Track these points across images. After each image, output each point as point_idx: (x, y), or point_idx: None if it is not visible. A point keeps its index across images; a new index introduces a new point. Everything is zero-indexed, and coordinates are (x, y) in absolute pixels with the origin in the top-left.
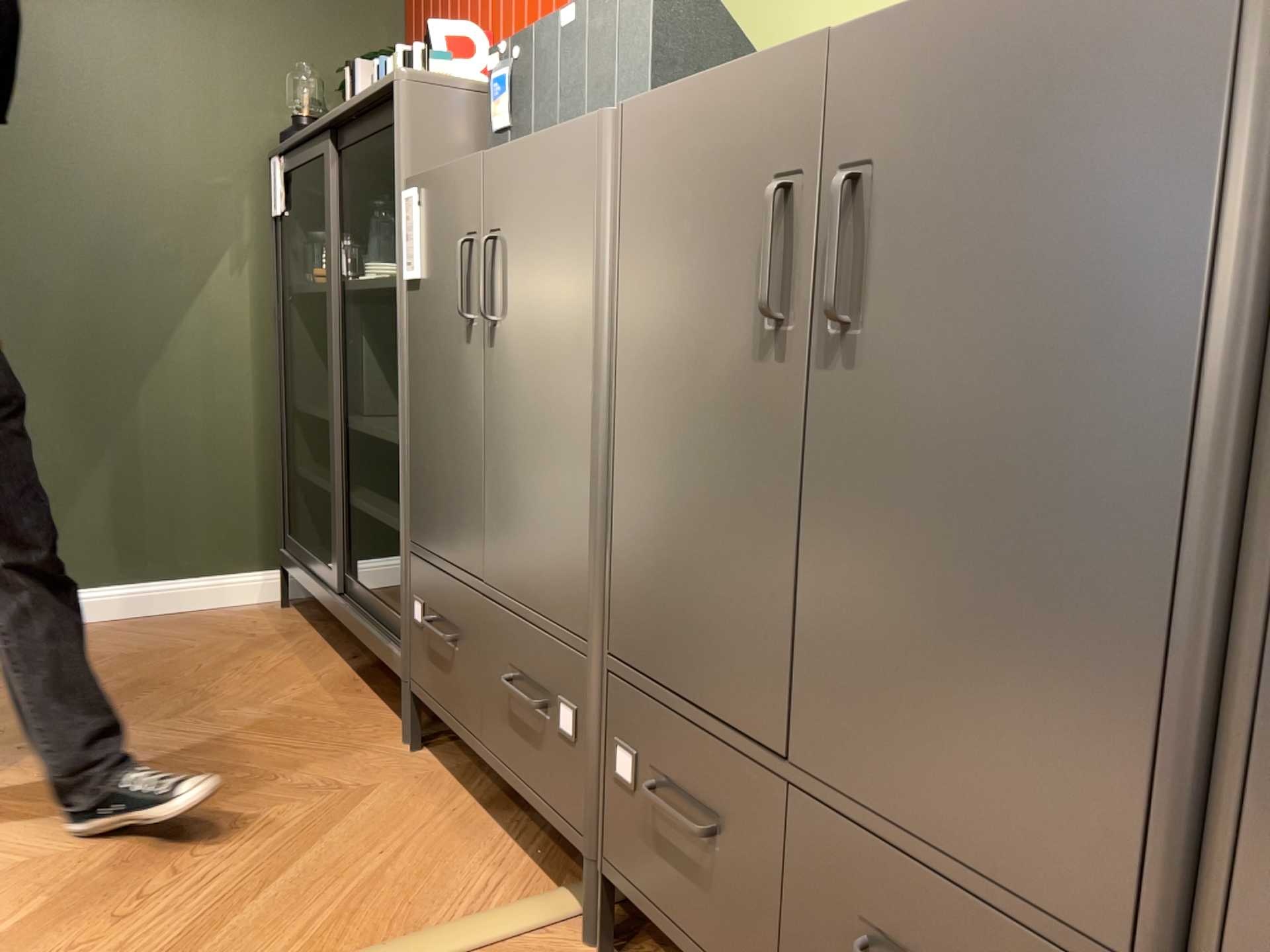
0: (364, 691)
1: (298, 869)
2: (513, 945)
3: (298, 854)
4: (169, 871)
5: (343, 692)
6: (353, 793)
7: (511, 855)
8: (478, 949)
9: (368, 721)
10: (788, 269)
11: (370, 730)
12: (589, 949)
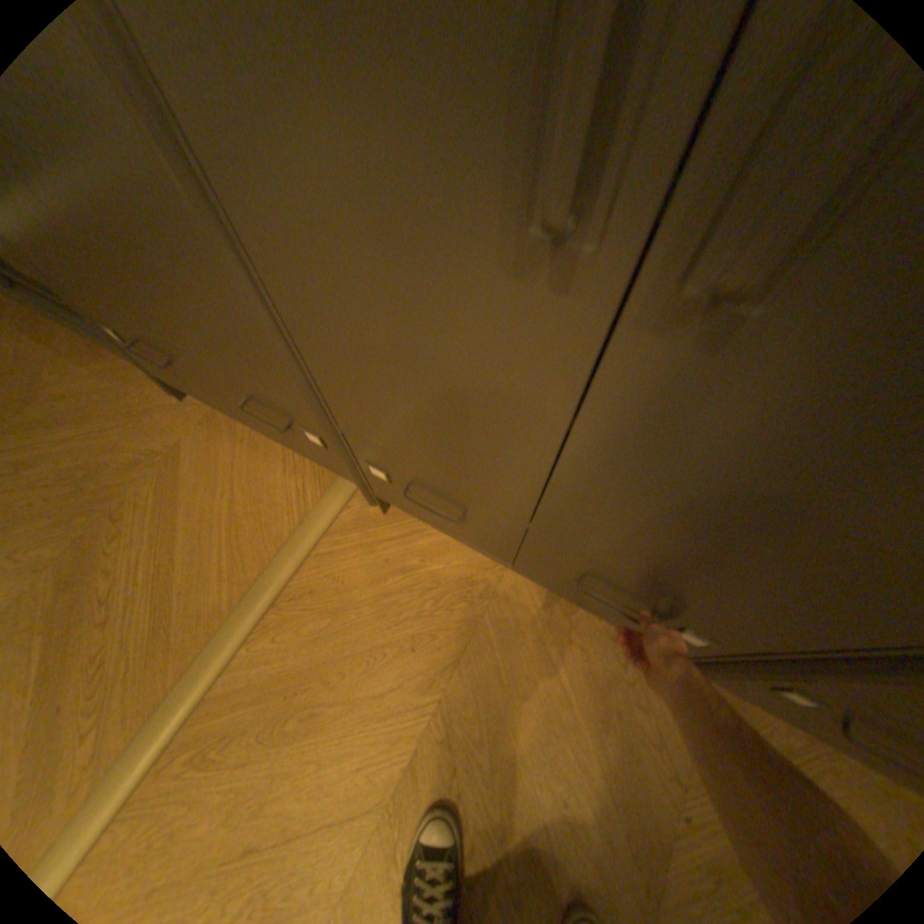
0: (104, 354)
1: (181, 532)
2: (335, 525)
3: (172, 521)
4: (101, 574)
5: (90, 362)
6: (169, 455)
7: (296, 460)
8: (320, 538)
9: (131, 384)
10: (597, 121)
11: (138, 392)
12: (374, 510)
